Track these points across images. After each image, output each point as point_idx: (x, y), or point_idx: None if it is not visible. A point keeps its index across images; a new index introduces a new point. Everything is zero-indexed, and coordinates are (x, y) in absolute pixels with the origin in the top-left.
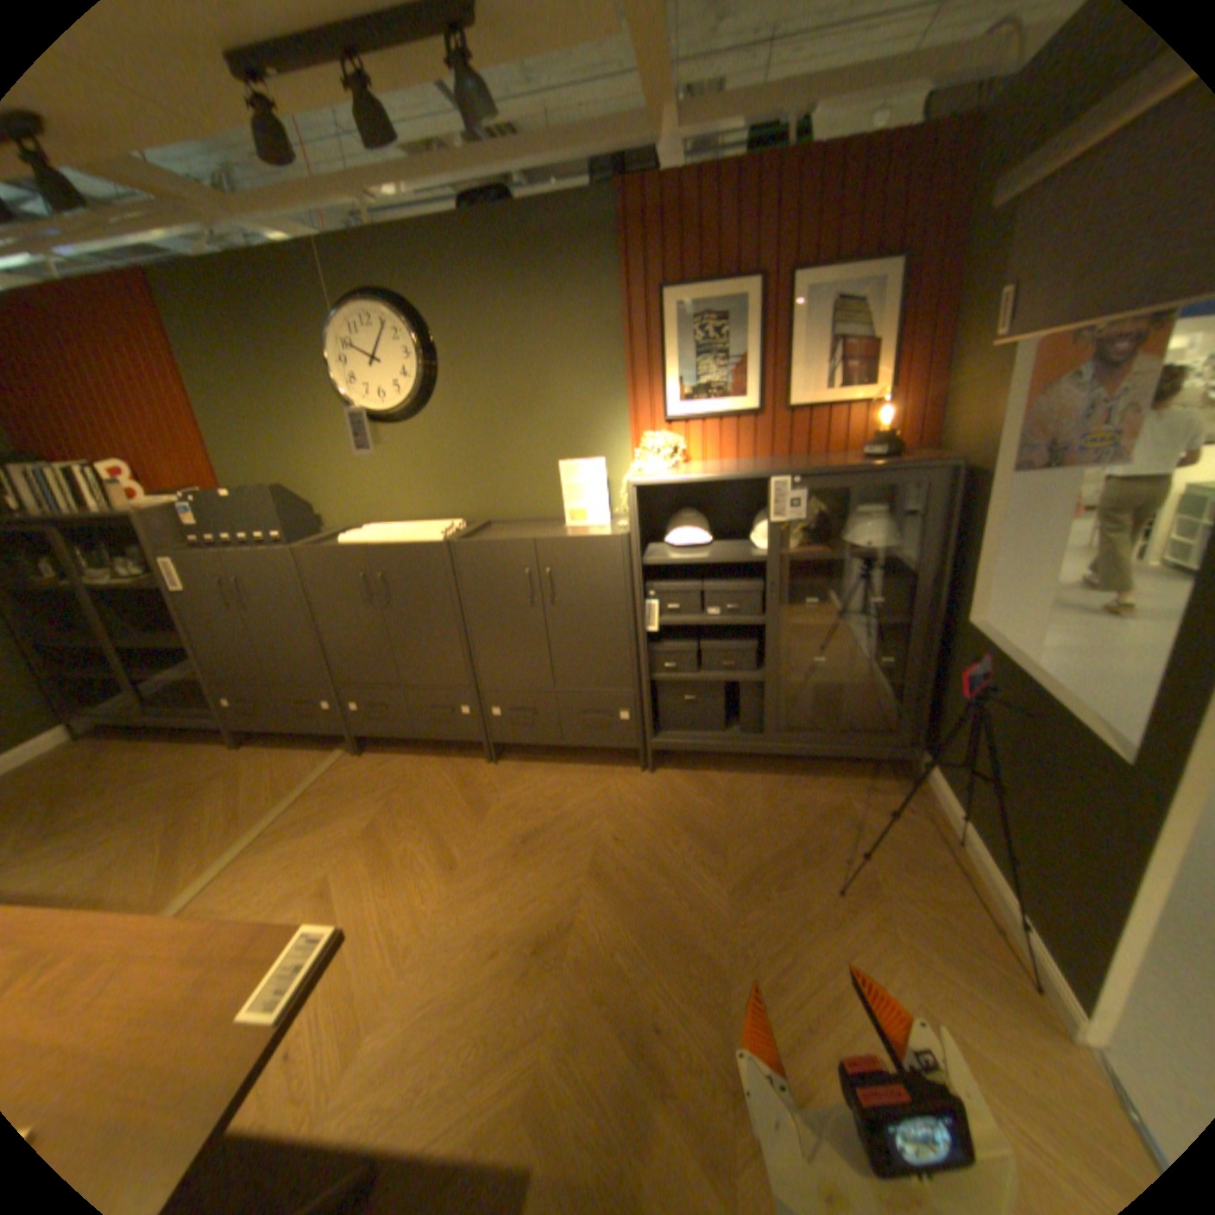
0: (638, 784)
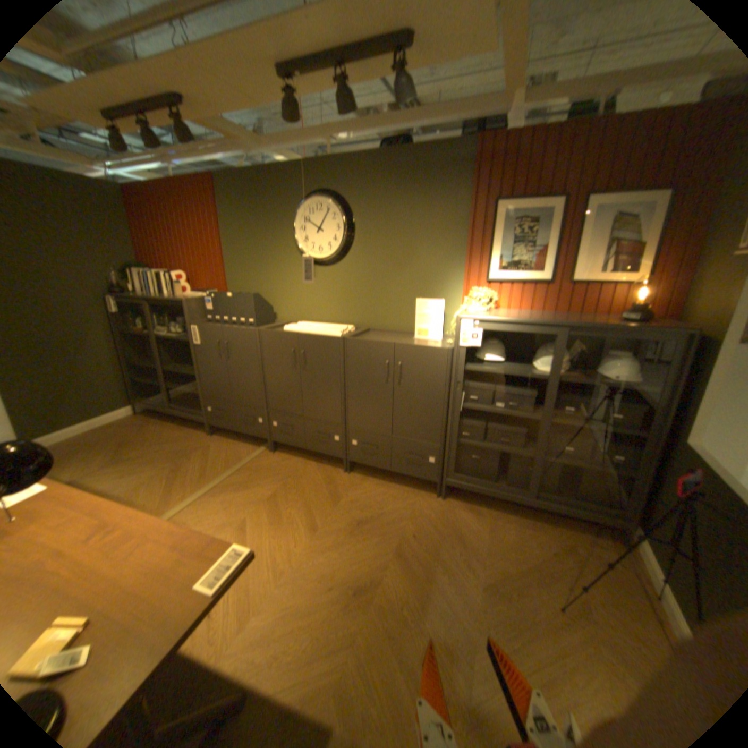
0: (434, 504)
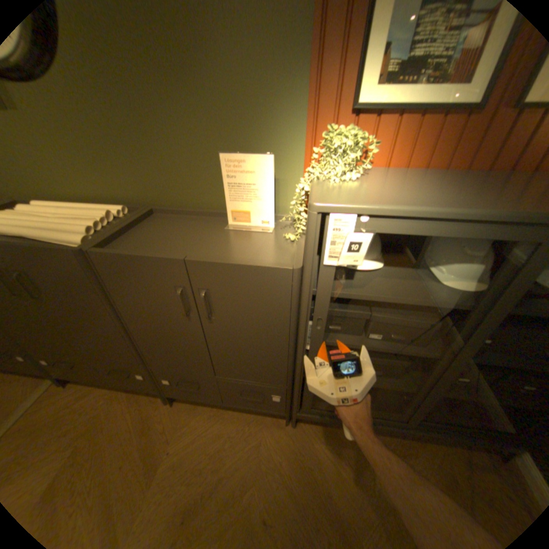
0: (283, 439)
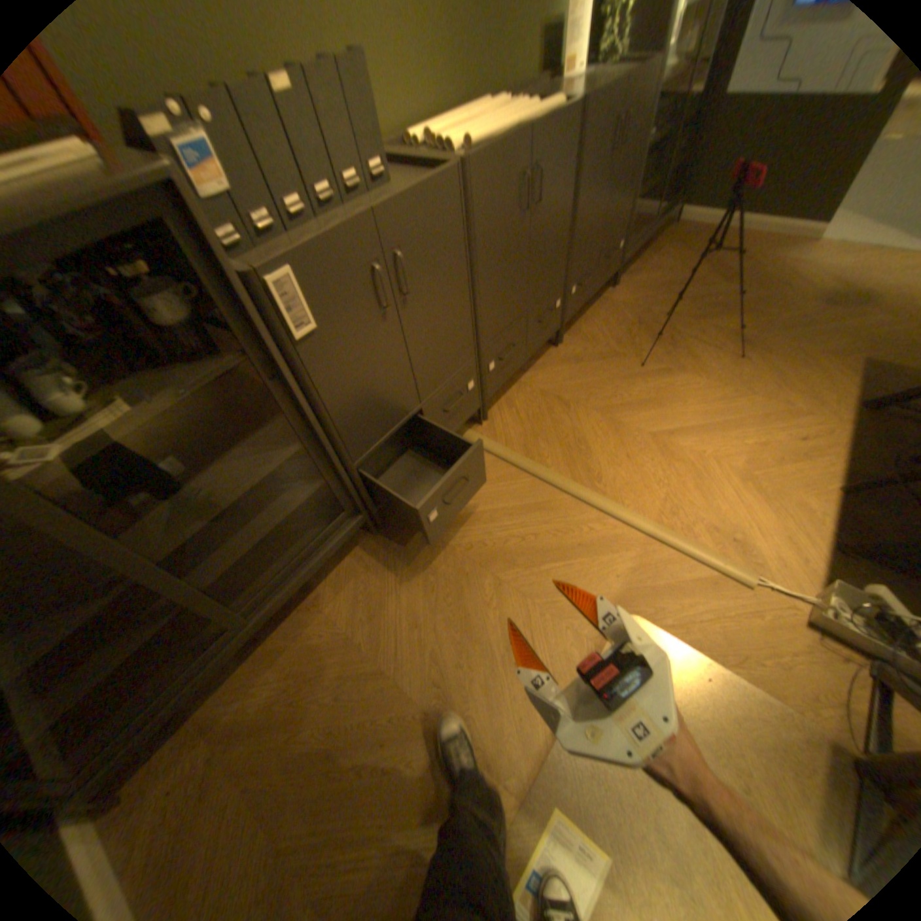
0: (624, 292)
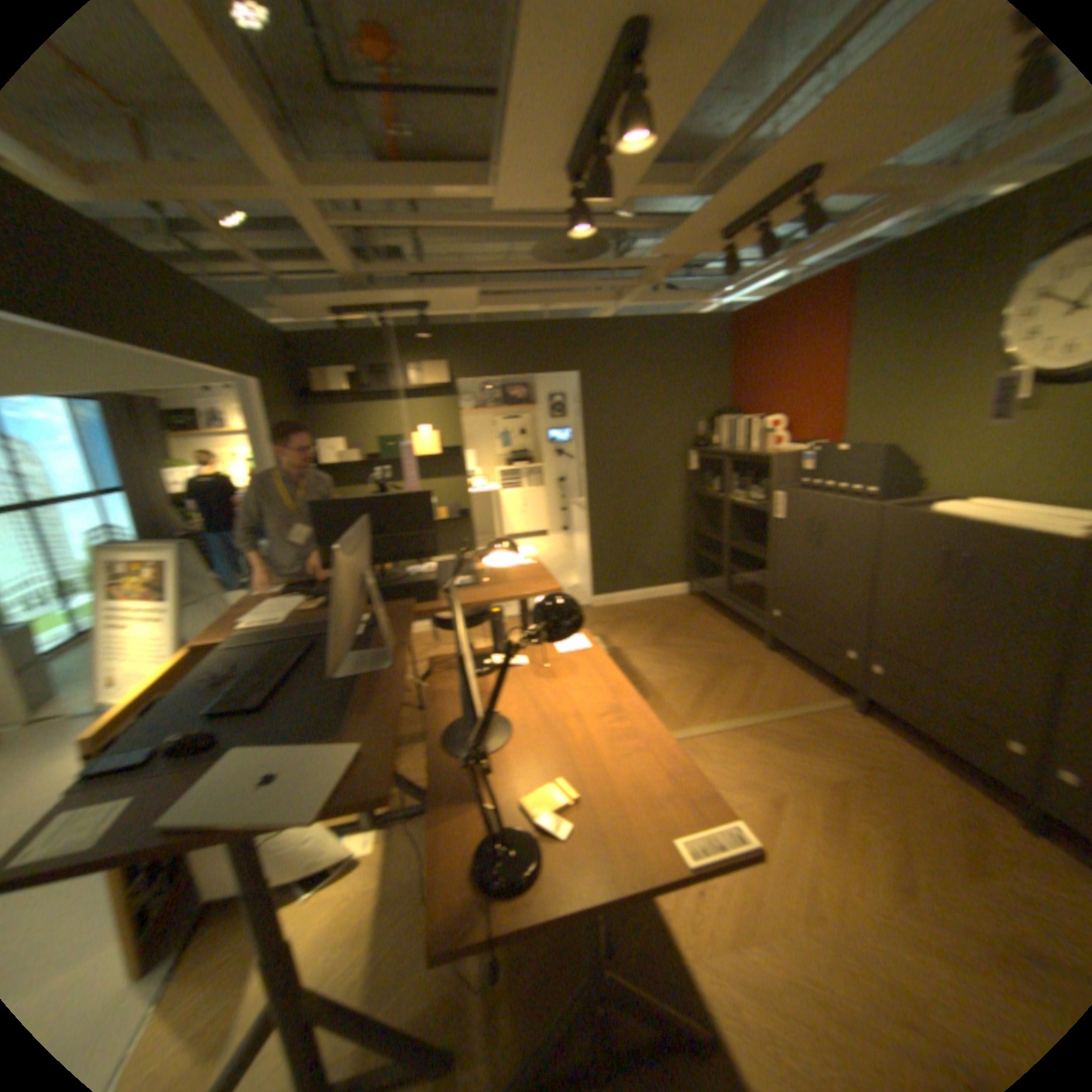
0: None
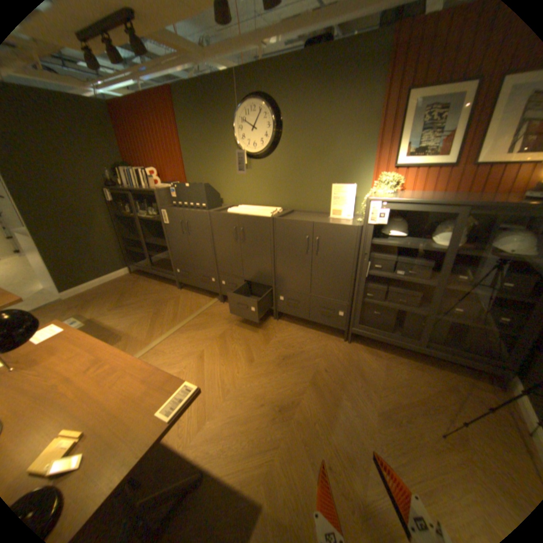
0: (342, 346)
